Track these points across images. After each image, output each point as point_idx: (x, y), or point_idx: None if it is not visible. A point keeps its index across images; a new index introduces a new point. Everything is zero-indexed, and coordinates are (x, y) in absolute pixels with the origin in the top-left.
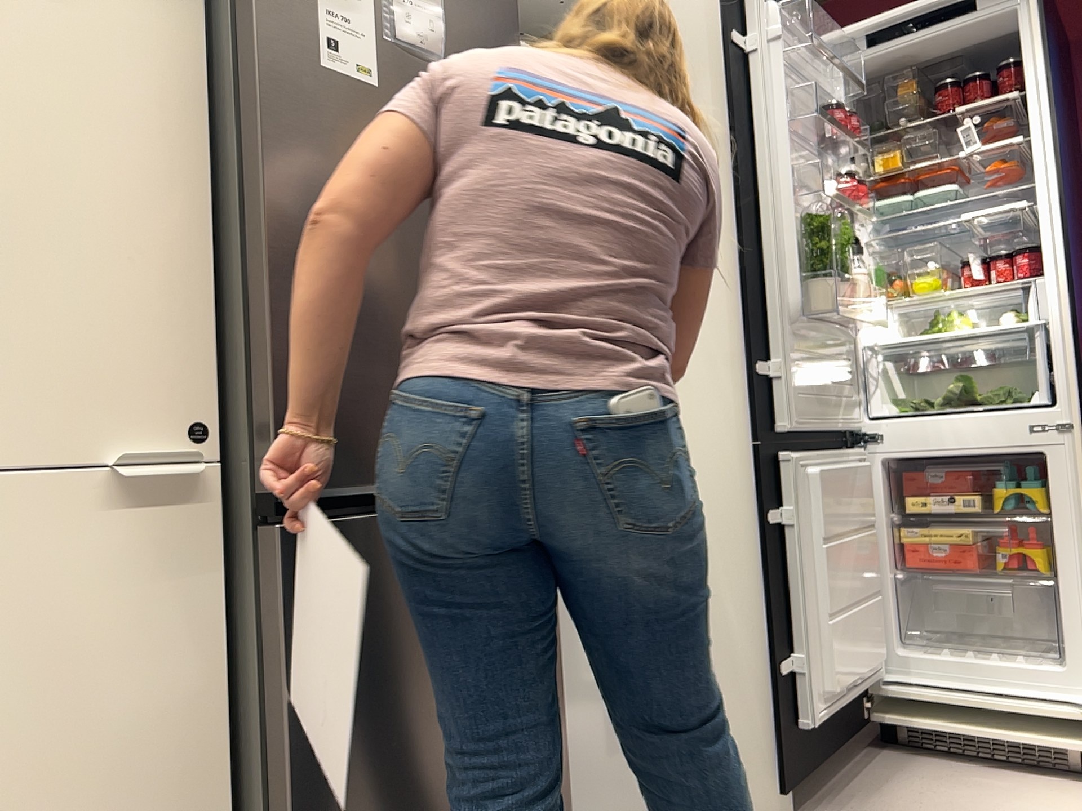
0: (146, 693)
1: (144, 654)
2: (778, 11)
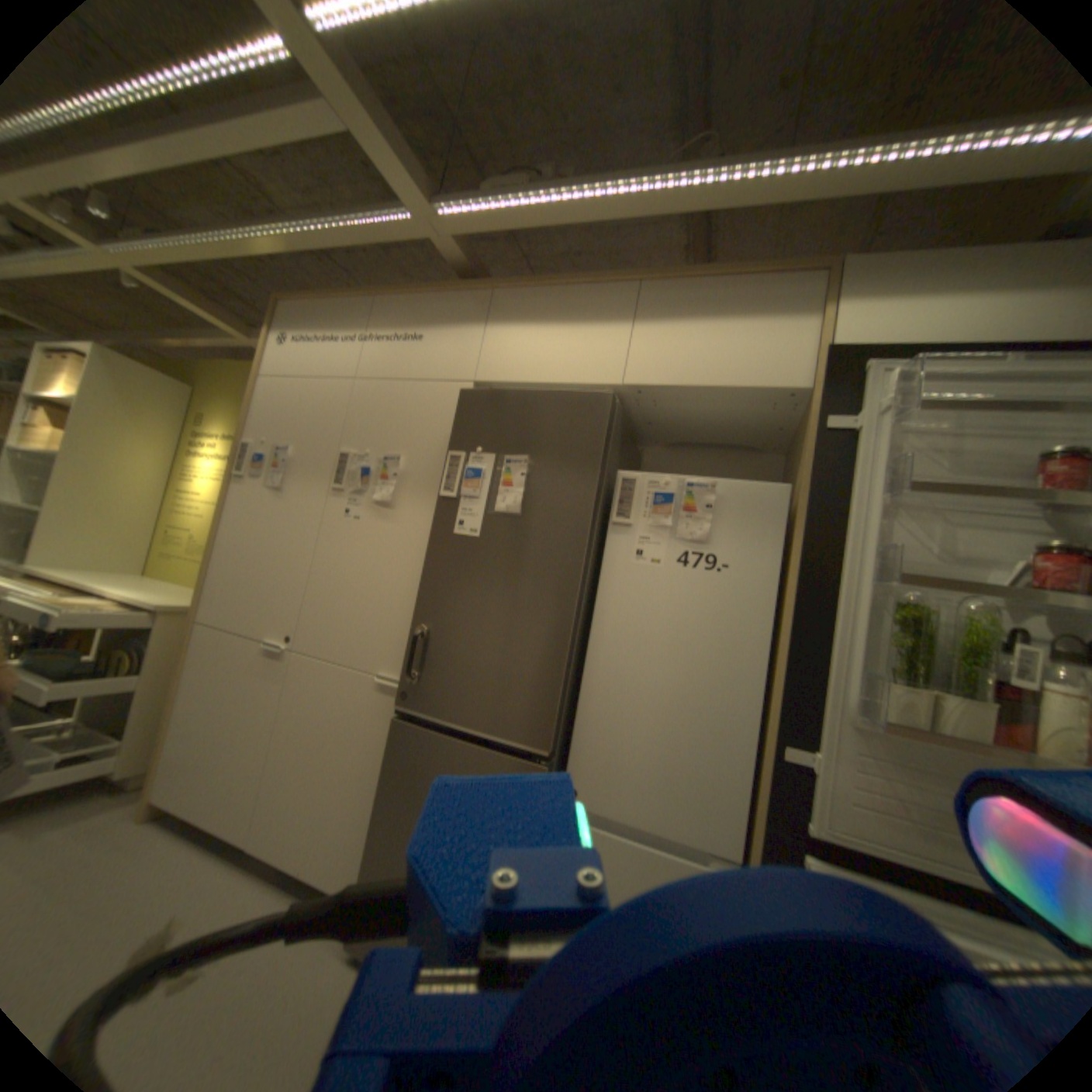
0: (371, 758)
1: (374, 744)
2: (906, 376)
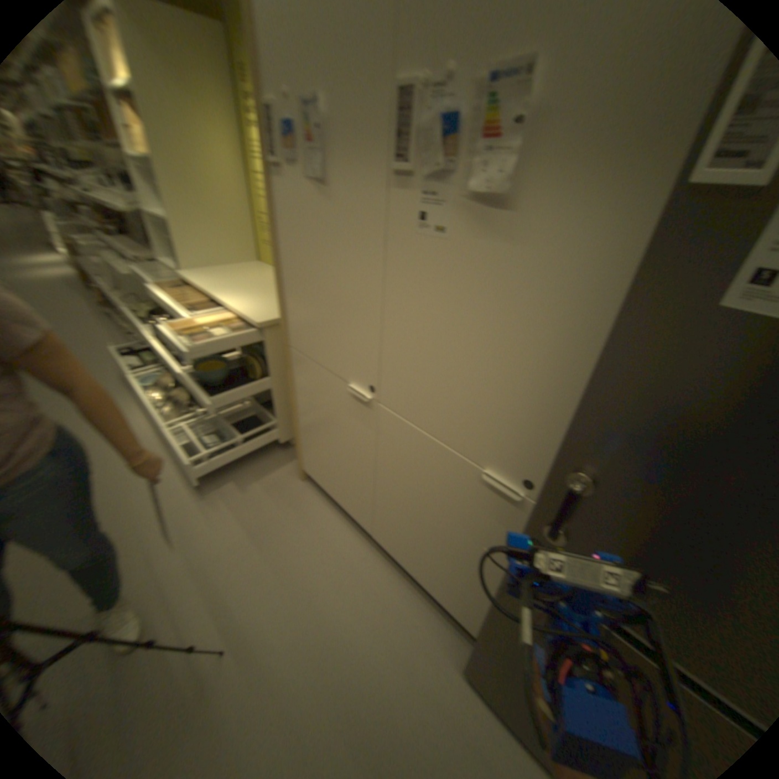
0: (477, 540)
1: (480, 531)
2: None
